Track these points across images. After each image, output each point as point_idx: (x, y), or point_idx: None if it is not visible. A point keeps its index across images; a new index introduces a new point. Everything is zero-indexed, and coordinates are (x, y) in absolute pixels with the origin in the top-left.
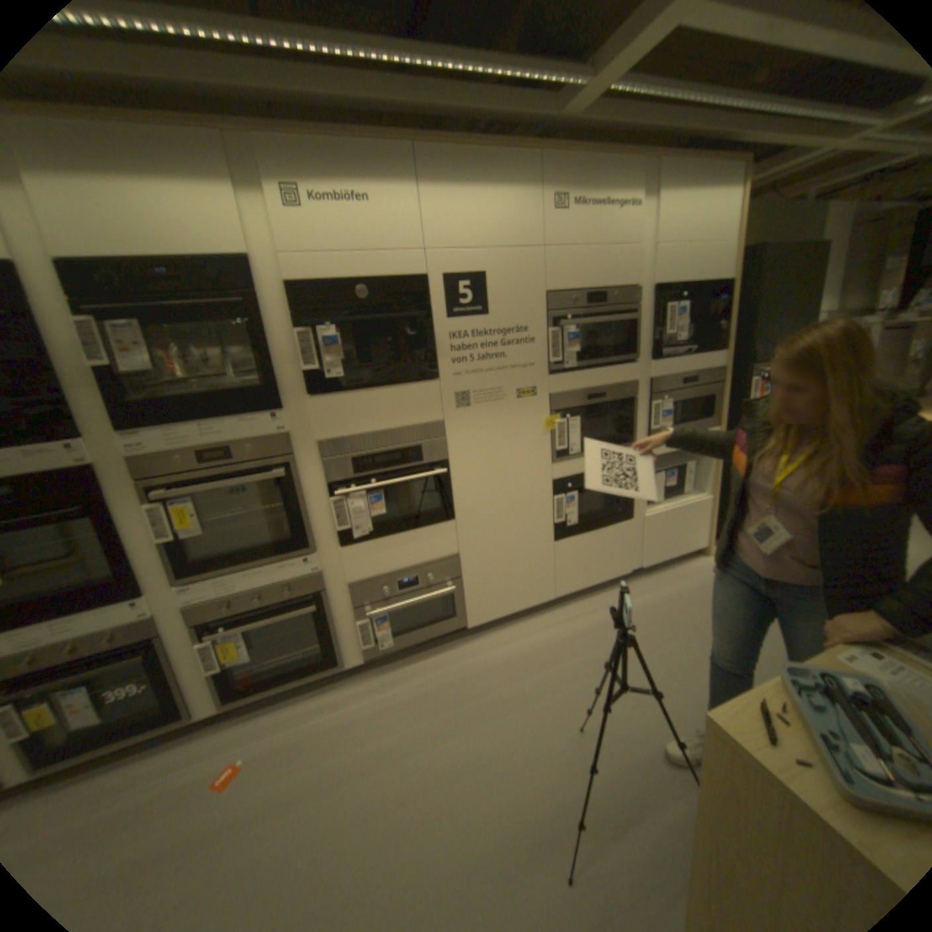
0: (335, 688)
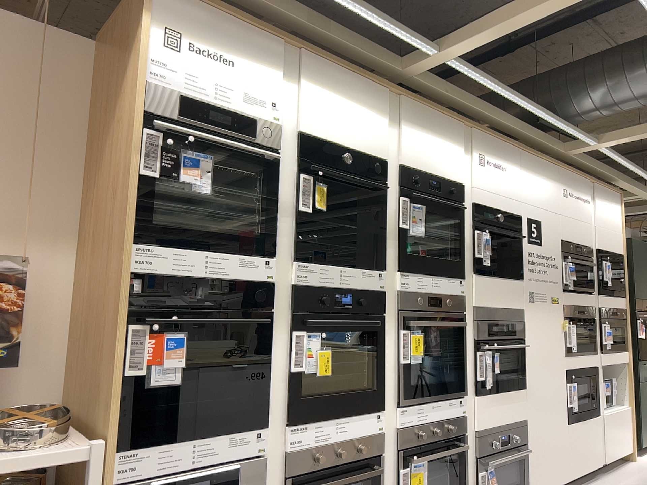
0: None
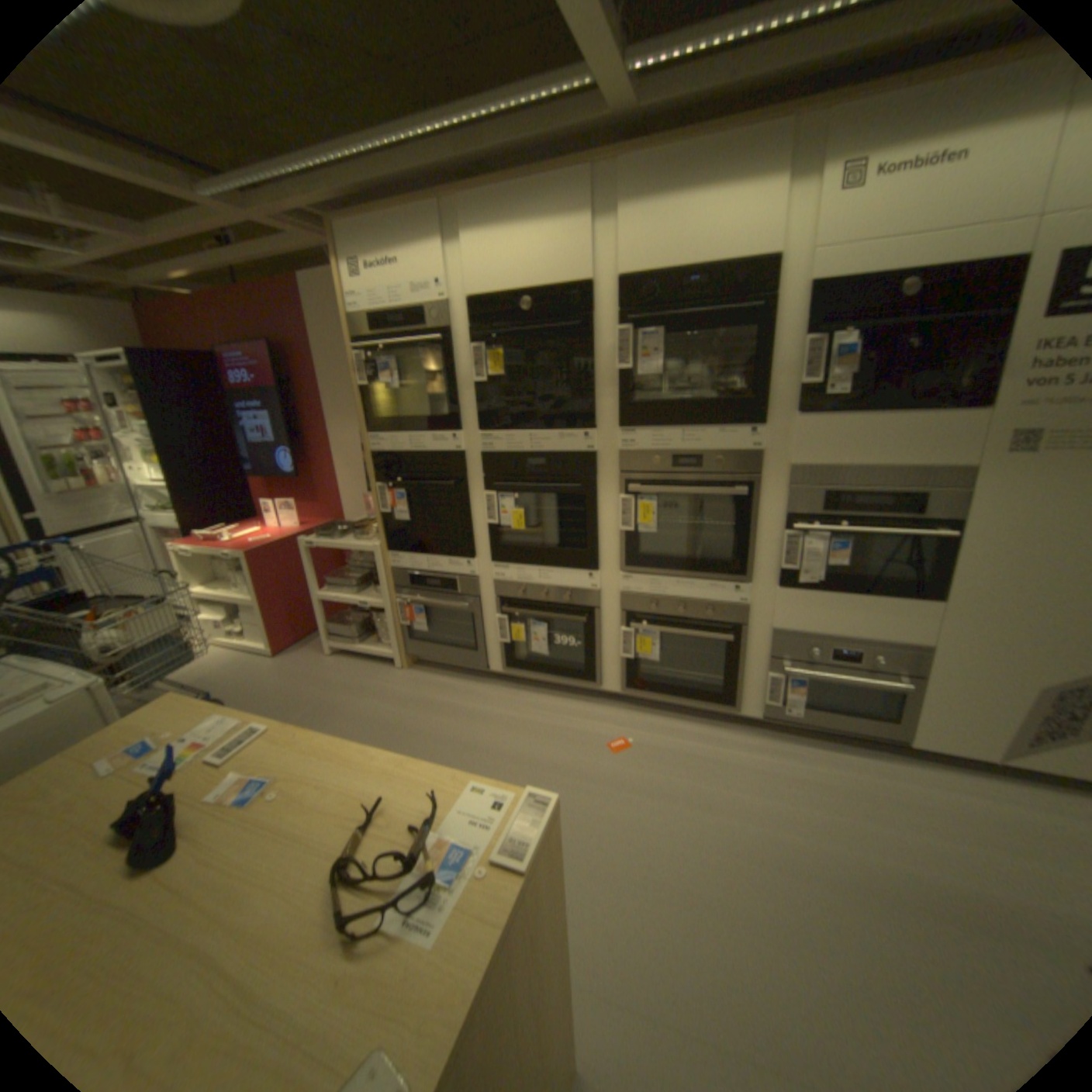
0: (726, 729)
